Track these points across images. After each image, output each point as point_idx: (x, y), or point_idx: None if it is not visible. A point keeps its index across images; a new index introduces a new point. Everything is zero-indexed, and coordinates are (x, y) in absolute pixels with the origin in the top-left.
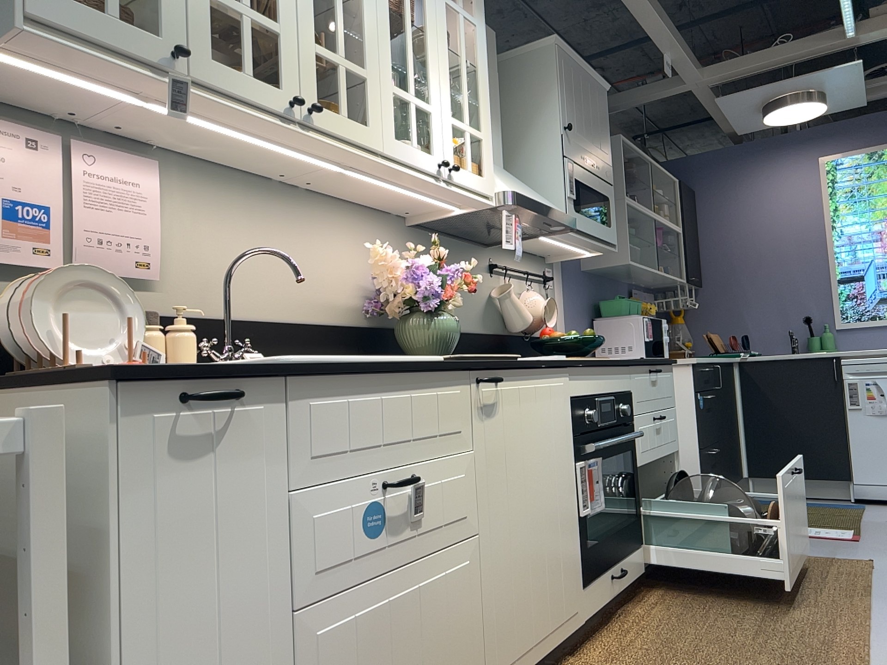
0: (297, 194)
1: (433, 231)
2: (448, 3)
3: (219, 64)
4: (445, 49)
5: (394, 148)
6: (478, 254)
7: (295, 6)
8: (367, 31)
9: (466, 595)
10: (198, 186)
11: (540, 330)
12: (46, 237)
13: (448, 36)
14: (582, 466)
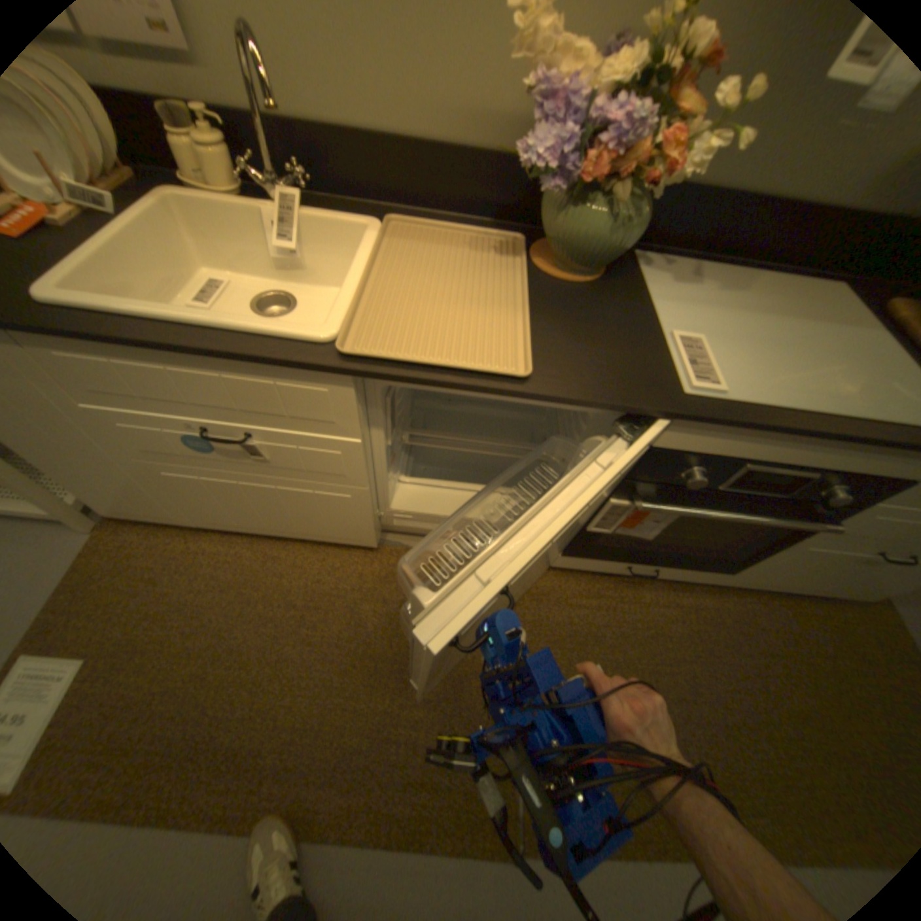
0: None
1: None
2: None
3: None
4: None
5: None
6: None
7: None
8: None
9: (348, 509)
10: None
11: None
12: None
13: None
14: (623, 505)
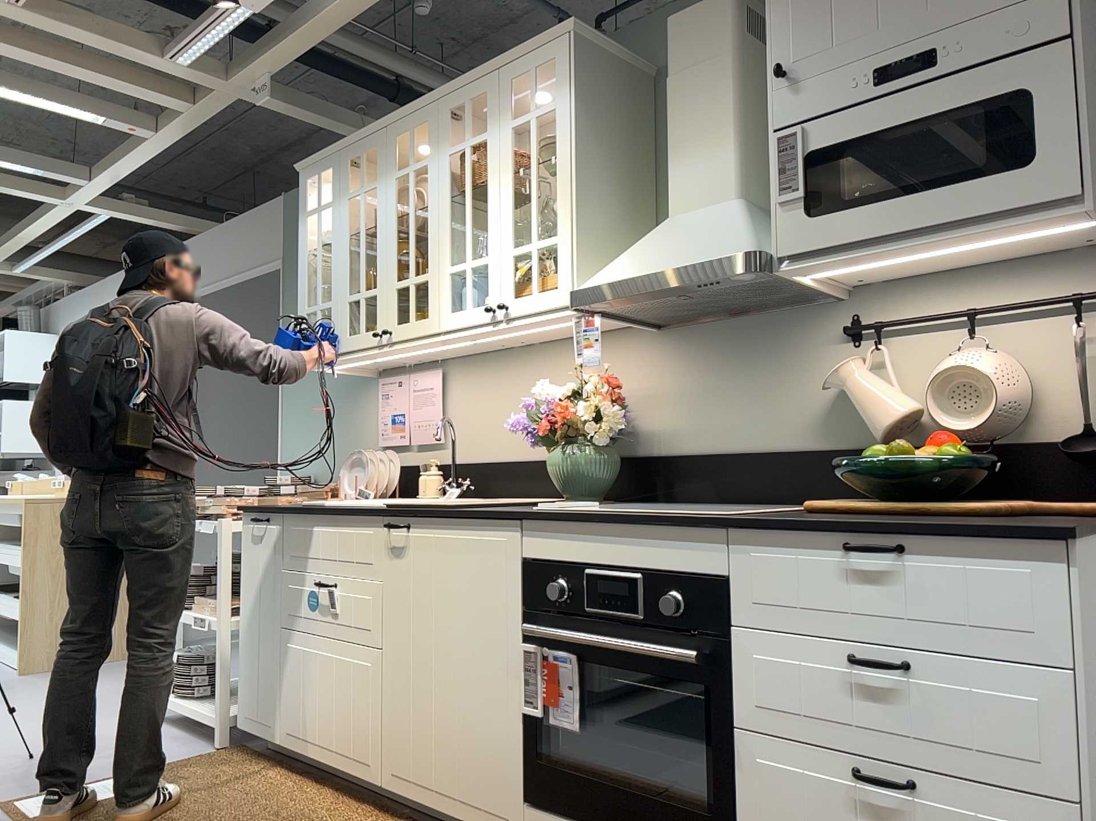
0: (530, 349)
1: (692, 323)
2: (513, 127)
3: (350, 336)
4: (506, 181)
5: (447, 321)
6: (806, 321)
7: (384, 267)
8: (428, 239)
9: (366, 687)
10: (466, 373)
11: (1052, 427)
12: (402, 429)
13: (510, 163)
14: (531, 651)
